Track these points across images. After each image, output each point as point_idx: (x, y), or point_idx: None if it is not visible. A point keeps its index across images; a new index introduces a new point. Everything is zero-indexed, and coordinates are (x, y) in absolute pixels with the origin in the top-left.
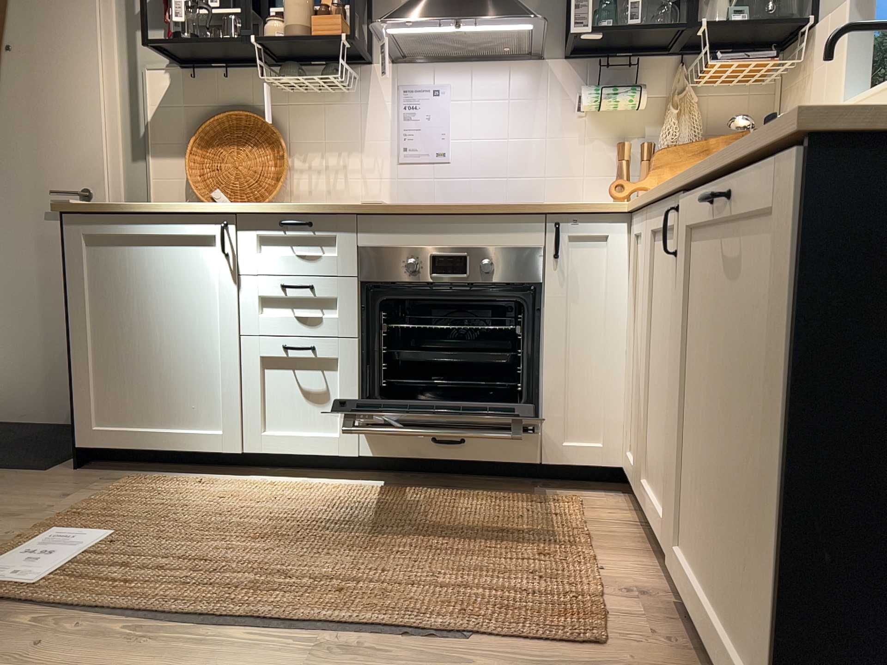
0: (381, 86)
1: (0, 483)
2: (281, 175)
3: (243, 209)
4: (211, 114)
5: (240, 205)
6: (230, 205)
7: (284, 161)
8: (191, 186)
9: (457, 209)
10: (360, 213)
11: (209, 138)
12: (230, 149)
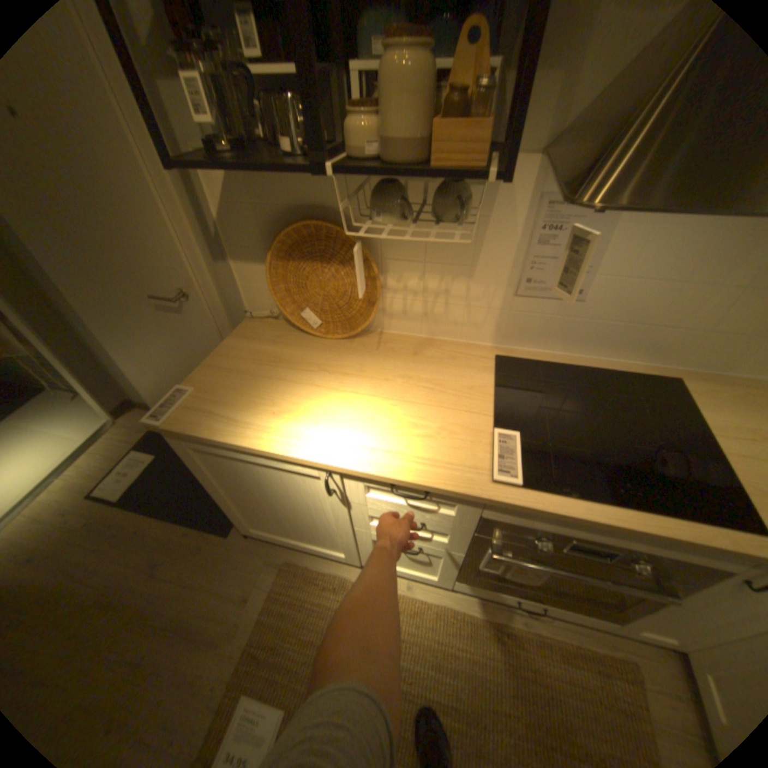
0: (518, 190)
1: (198, 561)
2: (375, 302)
3: (349, 471)
4: (286, 213)
5: (343, 450)
6: (332, 462)
7: (378, 288)
8: (280, 307)
9: (634, 532)
10: (494, 502)
11: (289, 247)
12: (315, 264)
